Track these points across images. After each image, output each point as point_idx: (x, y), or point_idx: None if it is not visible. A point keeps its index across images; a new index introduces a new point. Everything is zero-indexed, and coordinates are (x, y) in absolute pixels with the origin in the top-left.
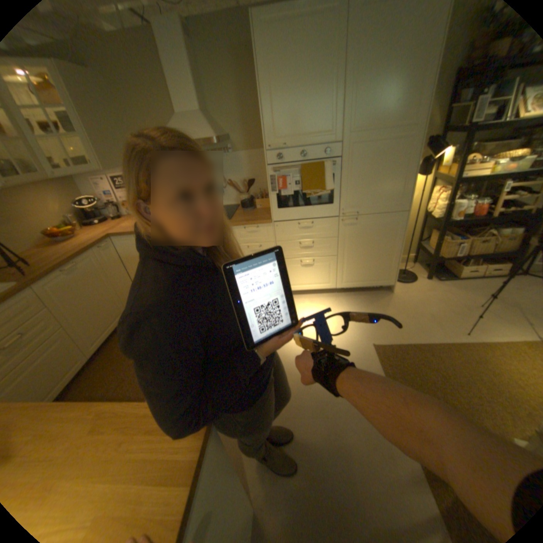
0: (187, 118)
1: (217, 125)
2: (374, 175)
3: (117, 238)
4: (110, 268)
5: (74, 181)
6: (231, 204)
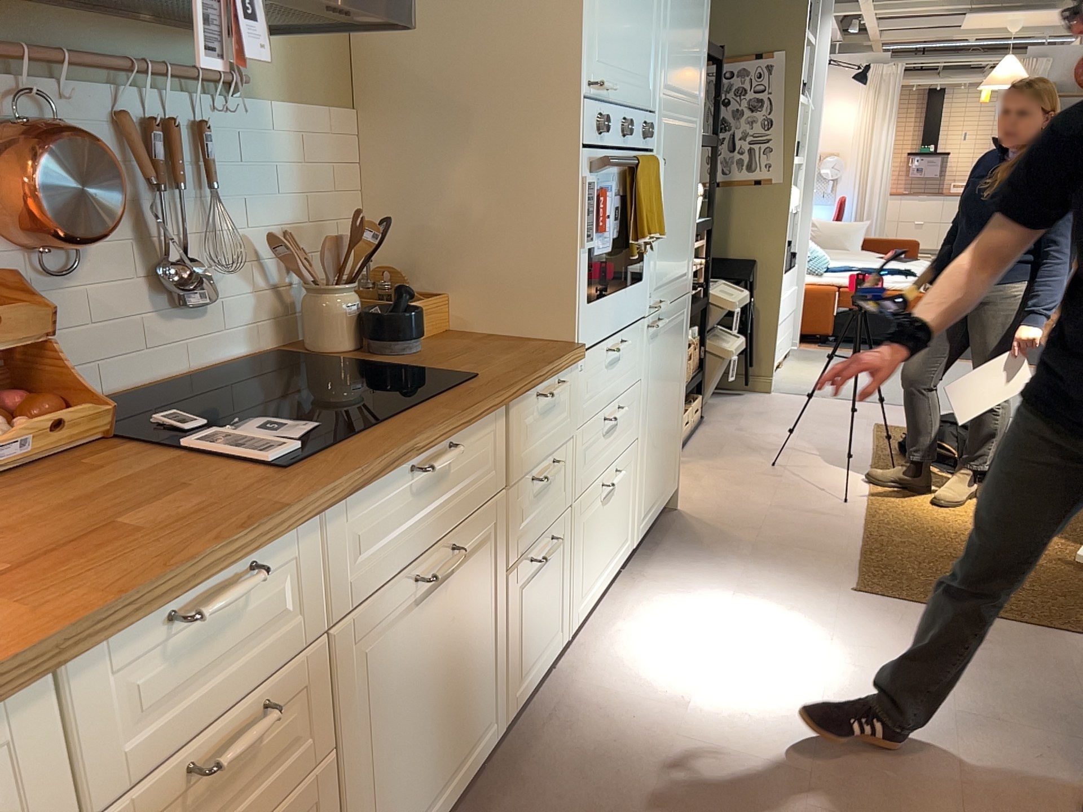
0: None
1: None
2: (675, 205)
3: None
4: None
5: None
6: (236, 357)
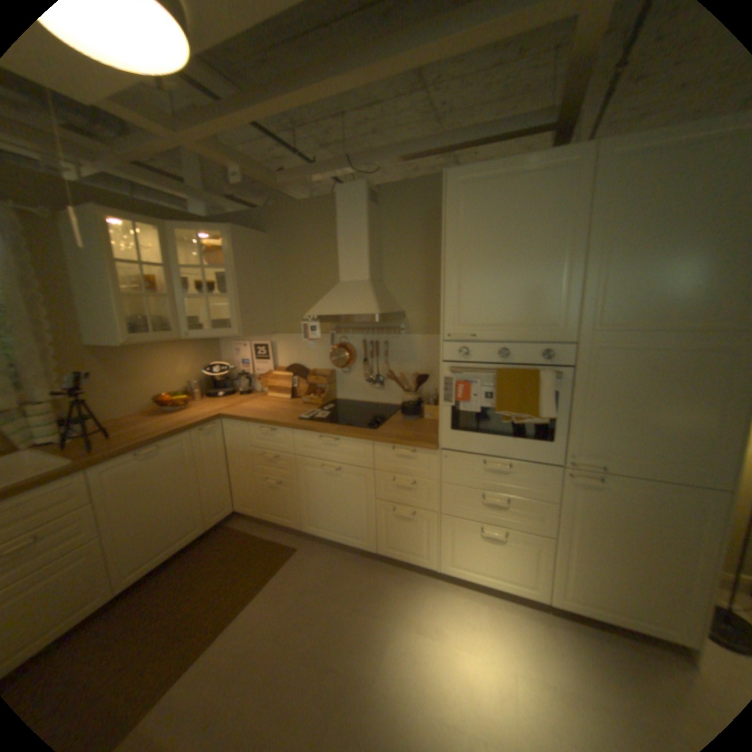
0: (350, 288)
1: (392, 299)
2: (645, 407)
3: (227, 422)
4: (206, 460)
5: (218, 344)
6: (391, 403)
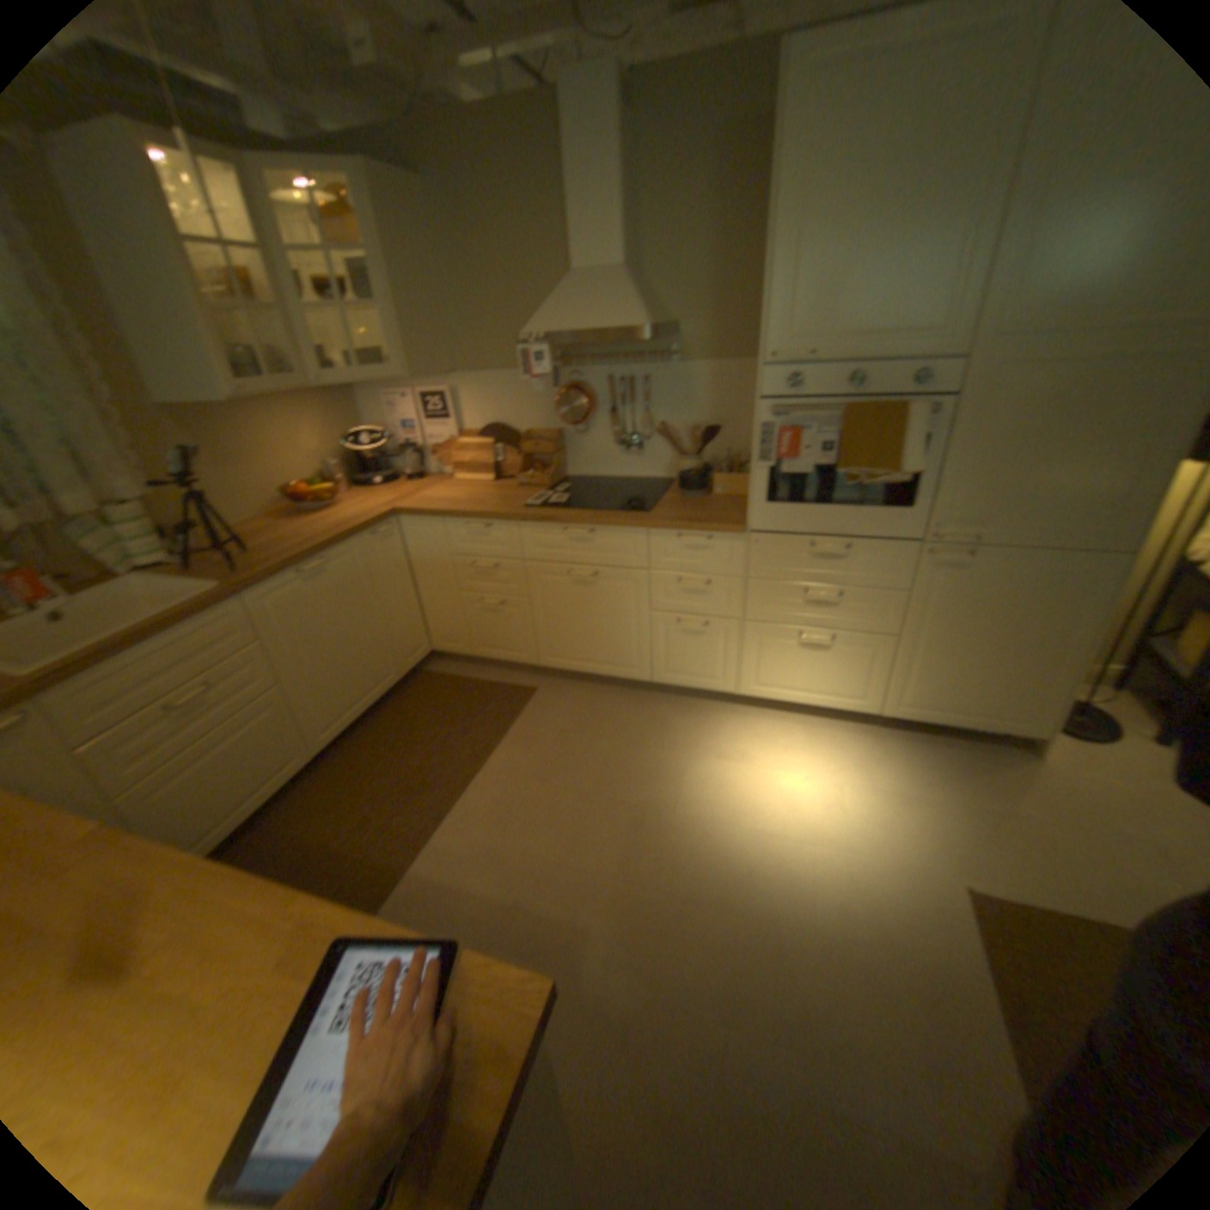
0: (597, 281)
1: (659, 299)
2: (1048, 447)
3: (413, 519)
4: (391, 577)
5: (357, 395)
6: (657, 477)
